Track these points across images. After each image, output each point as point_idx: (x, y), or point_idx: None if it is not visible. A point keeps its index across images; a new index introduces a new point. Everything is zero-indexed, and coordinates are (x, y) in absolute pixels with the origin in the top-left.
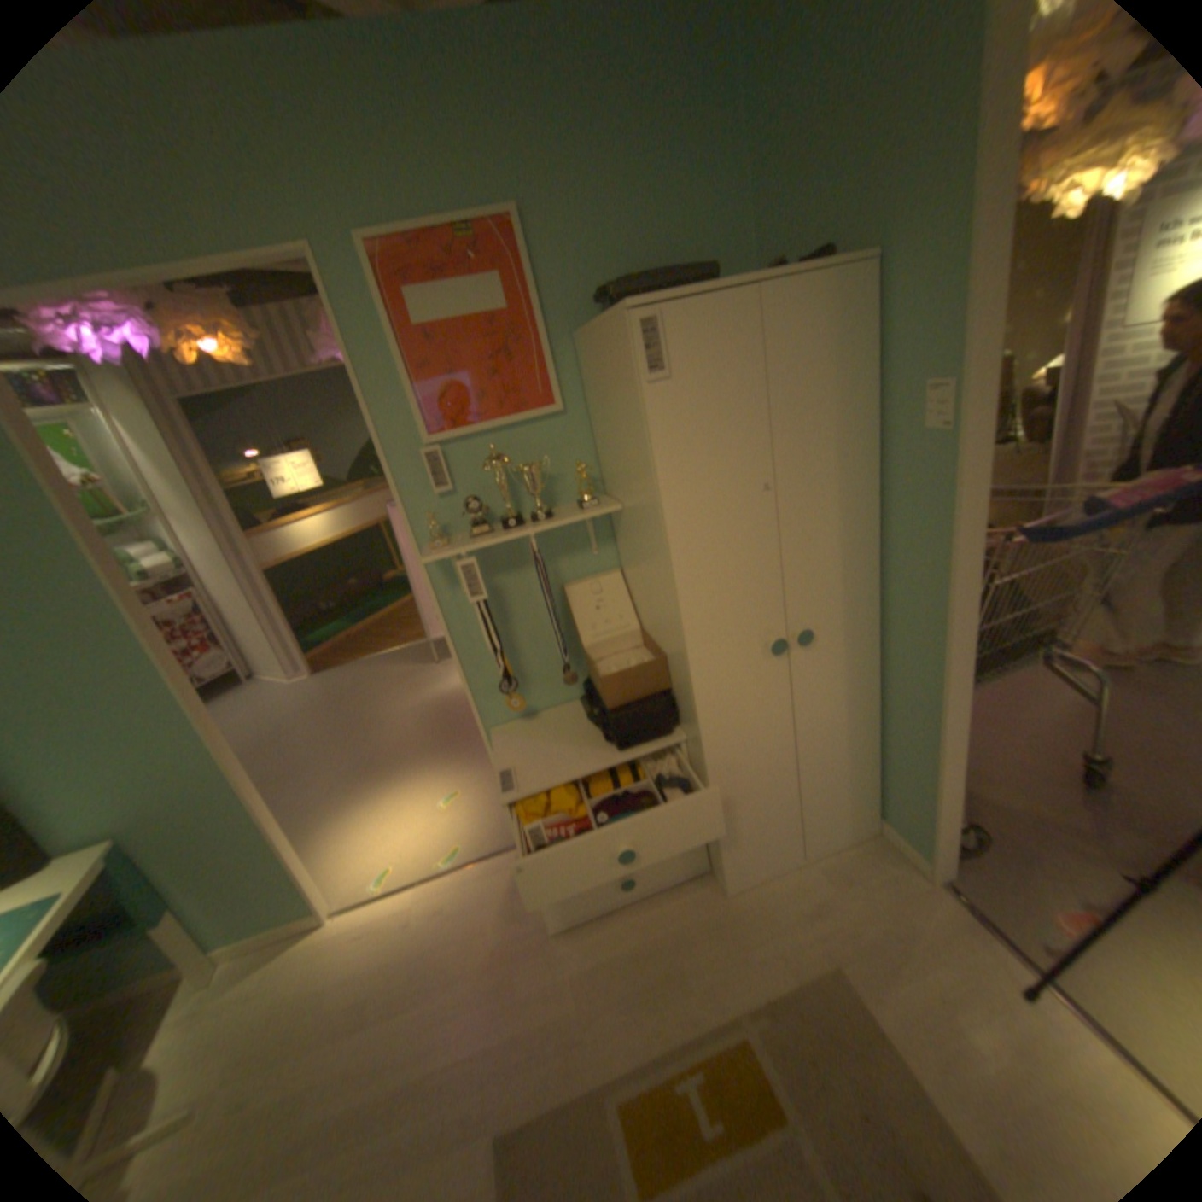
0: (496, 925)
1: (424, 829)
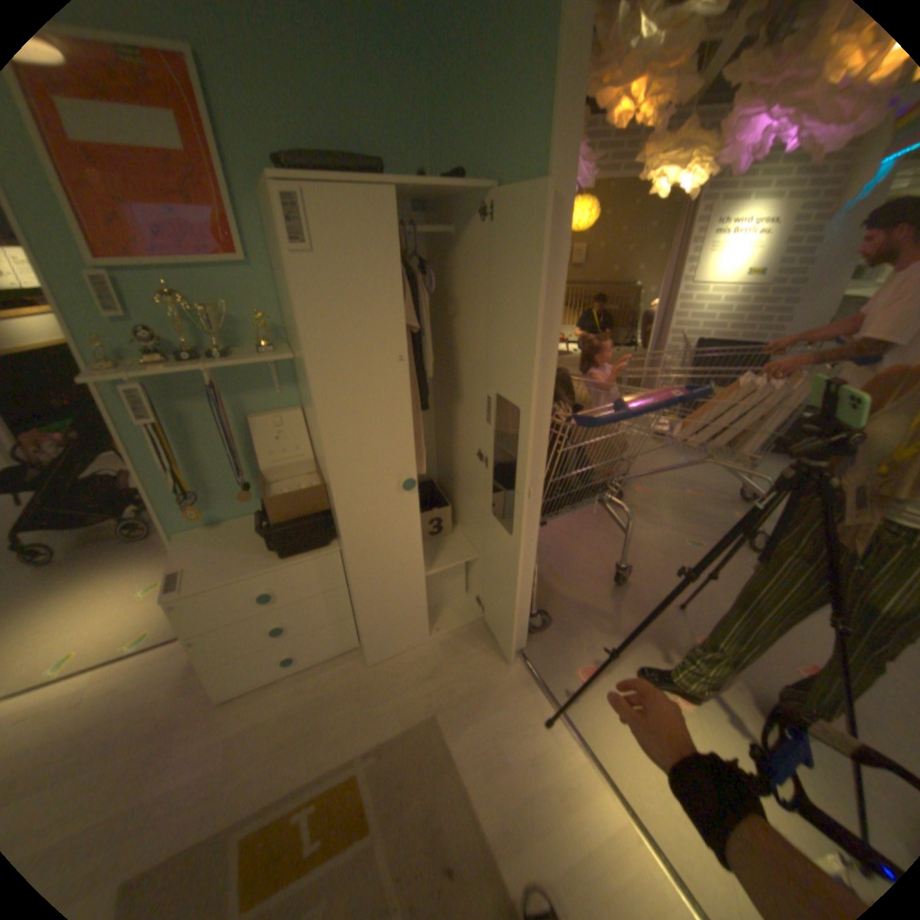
0: (167, 698)
1: (117, 616)
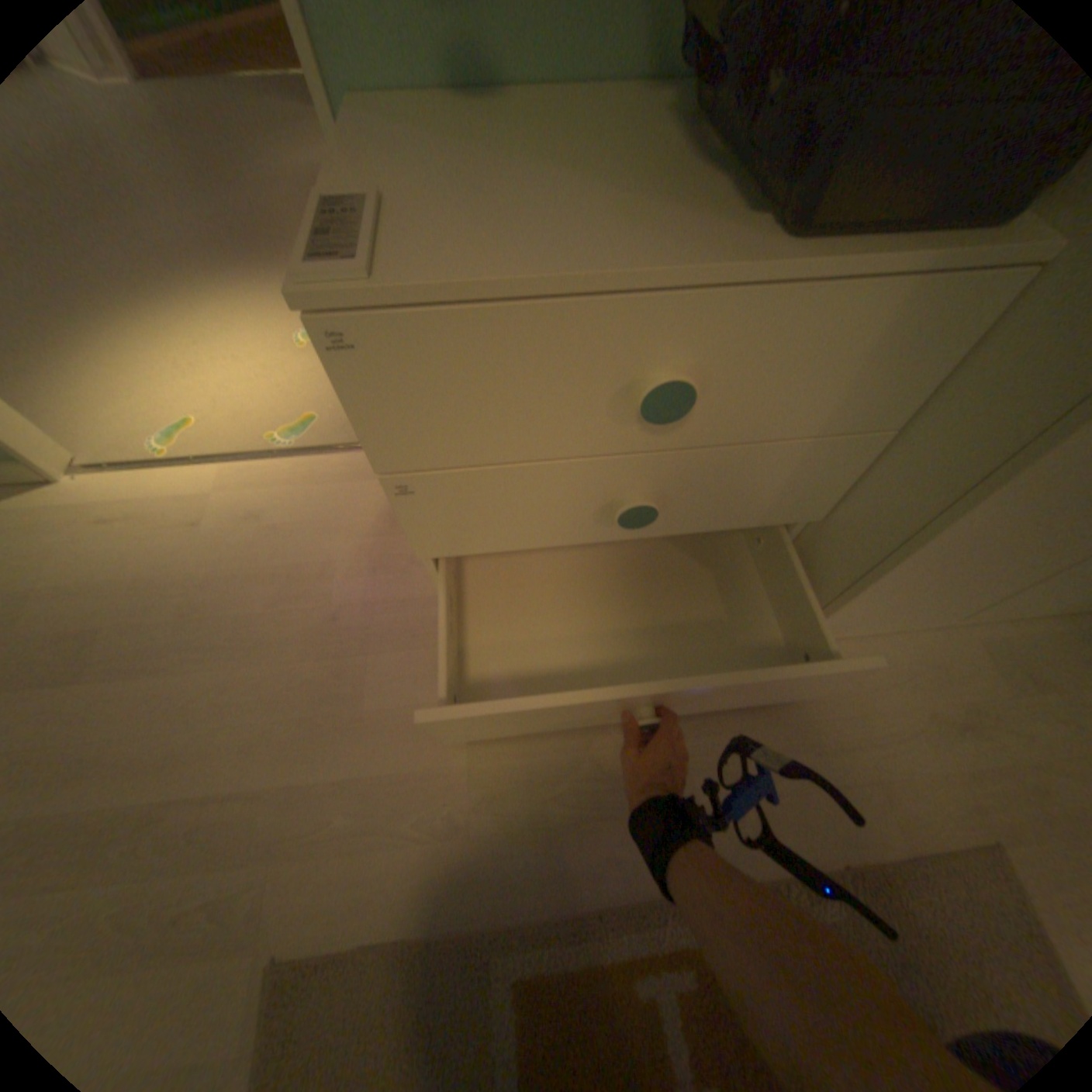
0: (351, 564)
1: (263, 367)
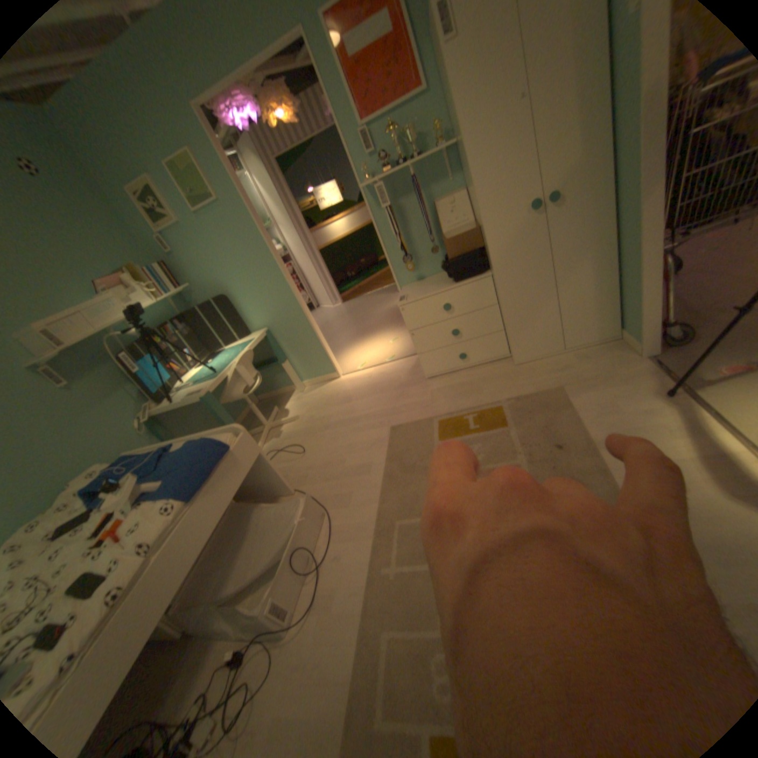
0: (404, 376)
1: (382, 349)
